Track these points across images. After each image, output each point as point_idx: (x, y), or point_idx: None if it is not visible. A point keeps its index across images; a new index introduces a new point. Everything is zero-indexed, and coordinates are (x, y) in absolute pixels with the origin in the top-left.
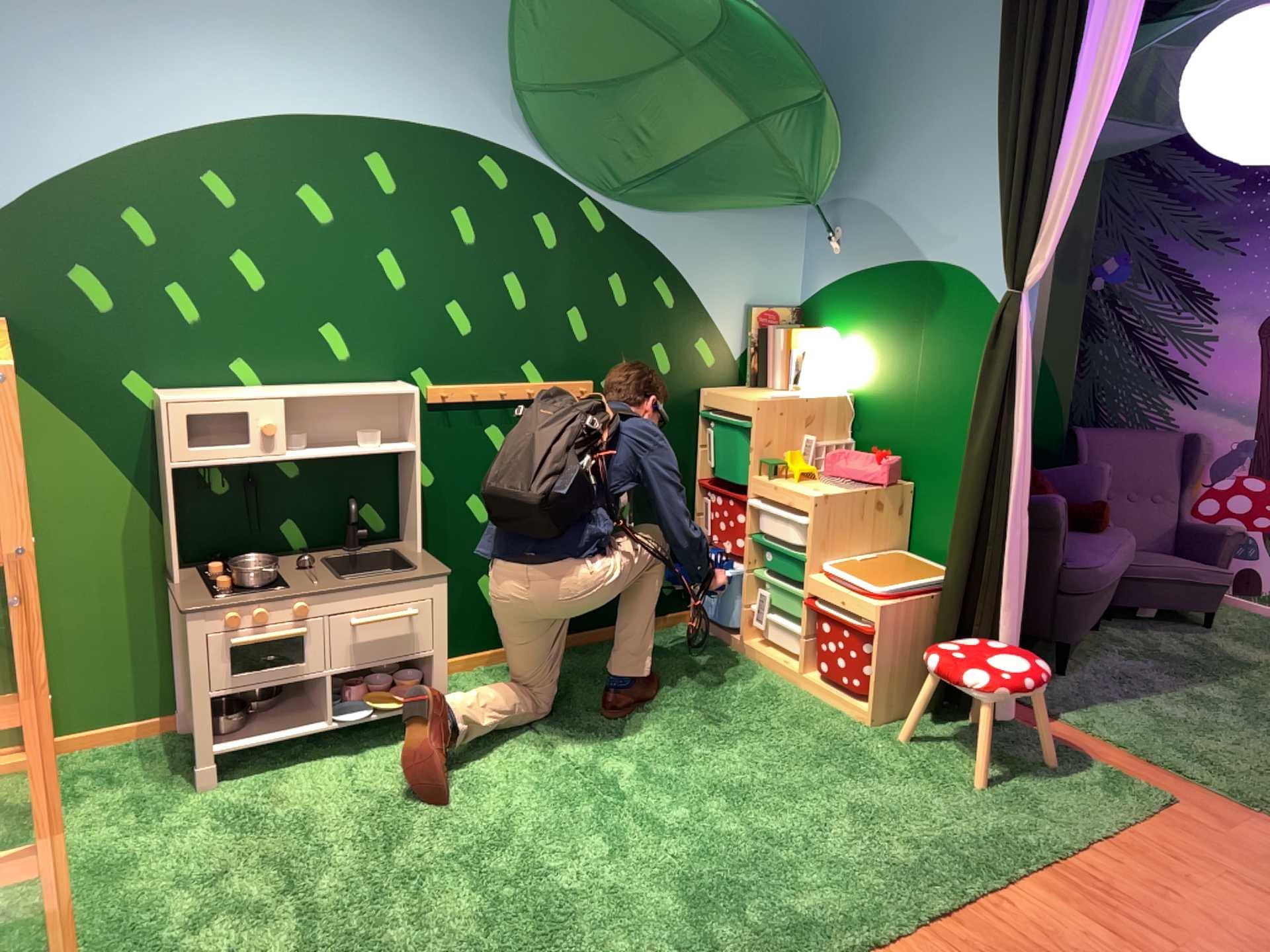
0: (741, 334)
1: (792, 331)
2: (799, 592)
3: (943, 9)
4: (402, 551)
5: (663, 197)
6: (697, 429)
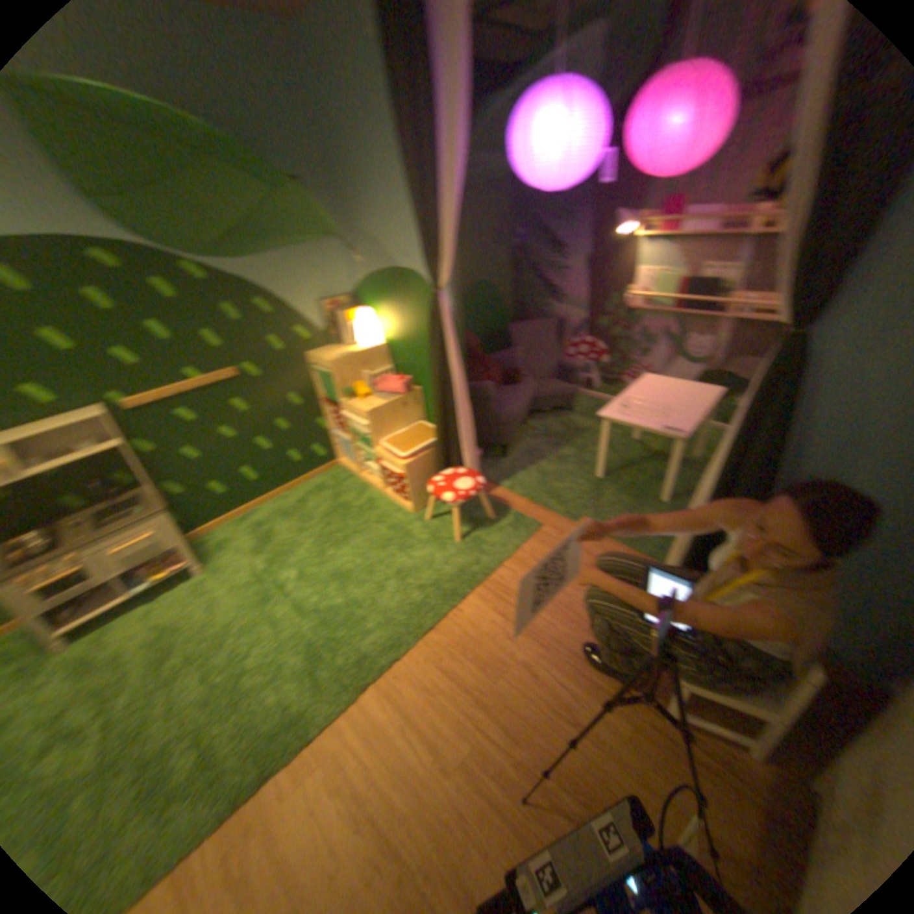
0: (320, 316)
1: (348, 309)
2: (374, 456)
3: (369, 84)
4: (135, 499)
5: (235, 245)
6: (309, 375)
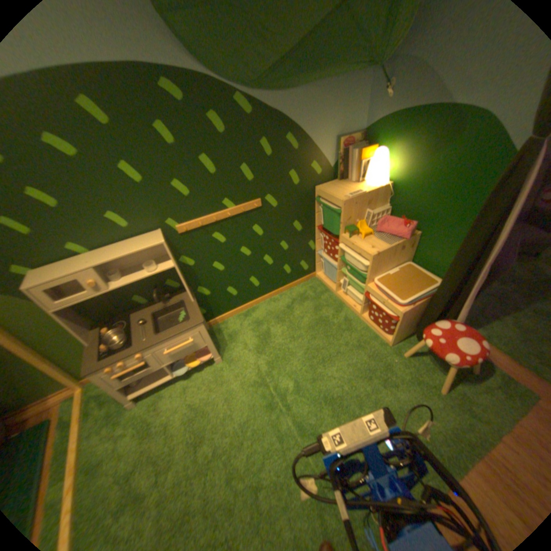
0: (336, 152)
1: (364, 146)
2: (363, 288)
3: None
4: (184, 303)
5: (286, 75)
6: (315, 206)
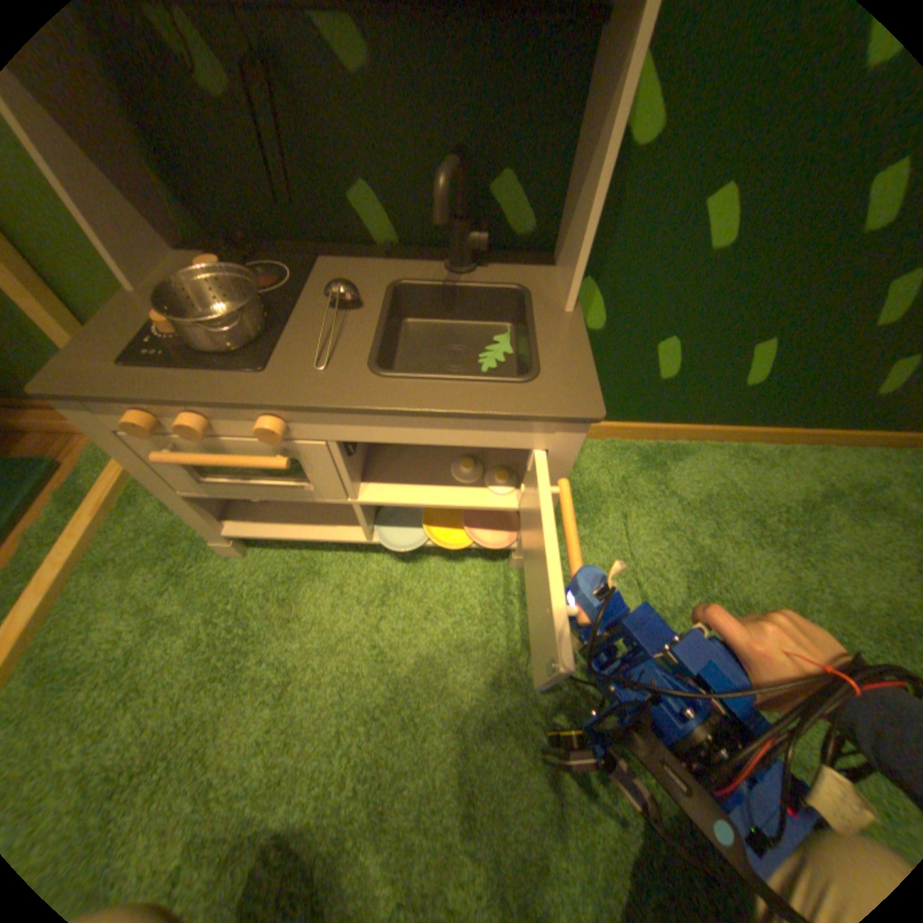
0: None
1: None
2: None
3: None
4: (531, 304)
5: None
6: None
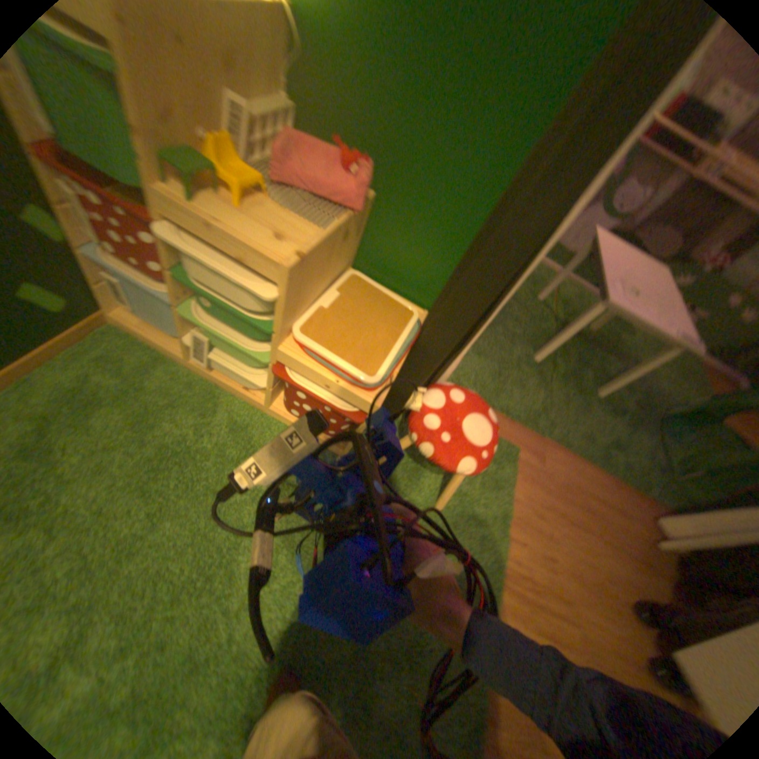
0: None
1: None
2: (265, 350)
3: None
4: None
5: None
6: None
